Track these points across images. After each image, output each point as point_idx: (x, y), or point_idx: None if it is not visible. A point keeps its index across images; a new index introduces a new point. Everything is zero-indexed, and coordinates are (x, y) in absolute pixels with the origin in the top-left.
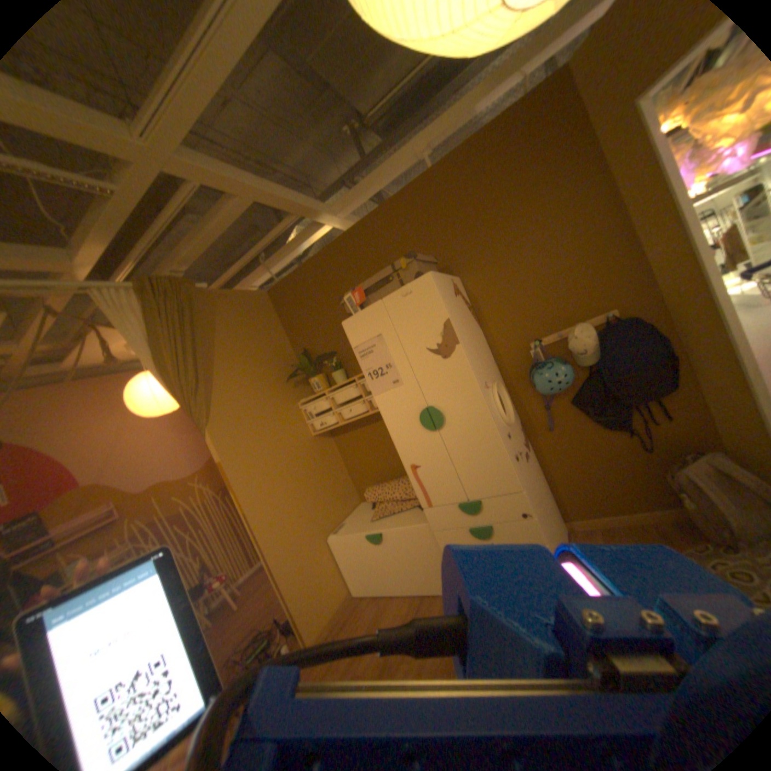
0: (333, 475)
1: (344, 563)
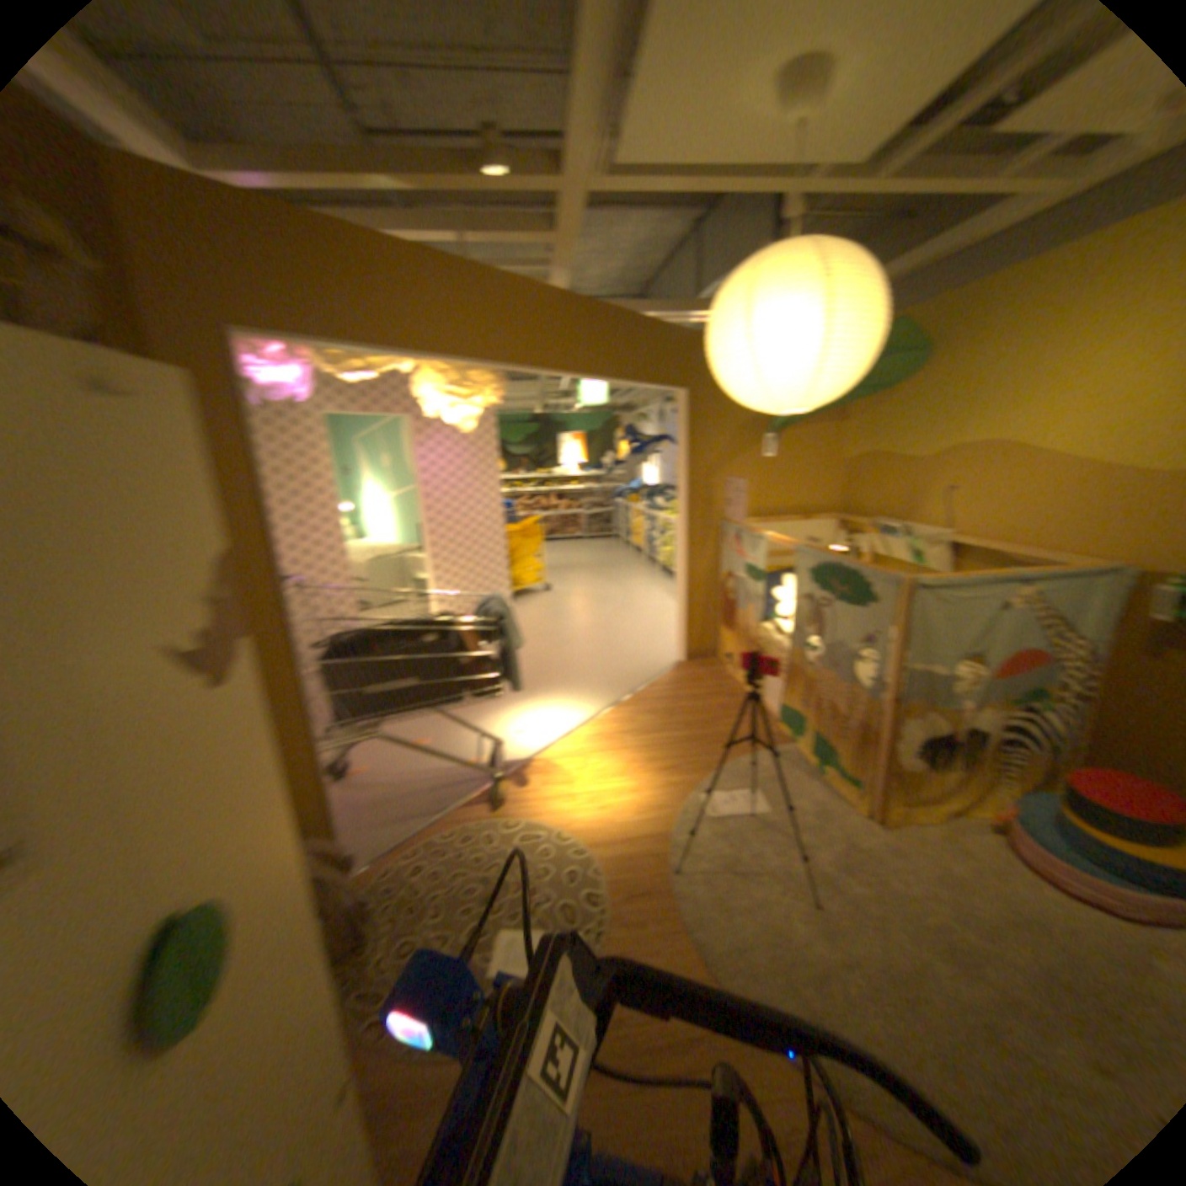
0: None
1: None
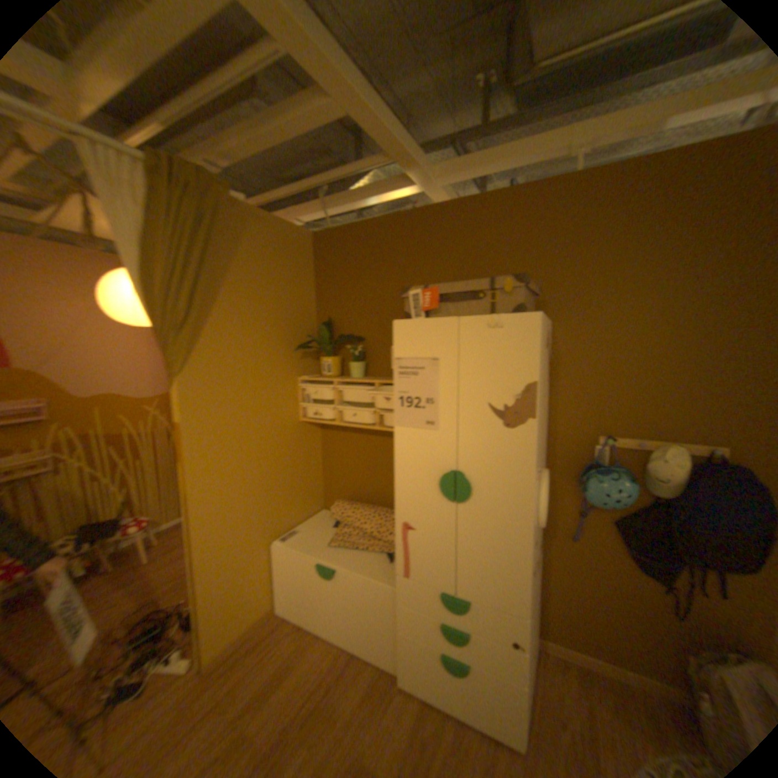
0: (306, 473)
1: (281, 579)
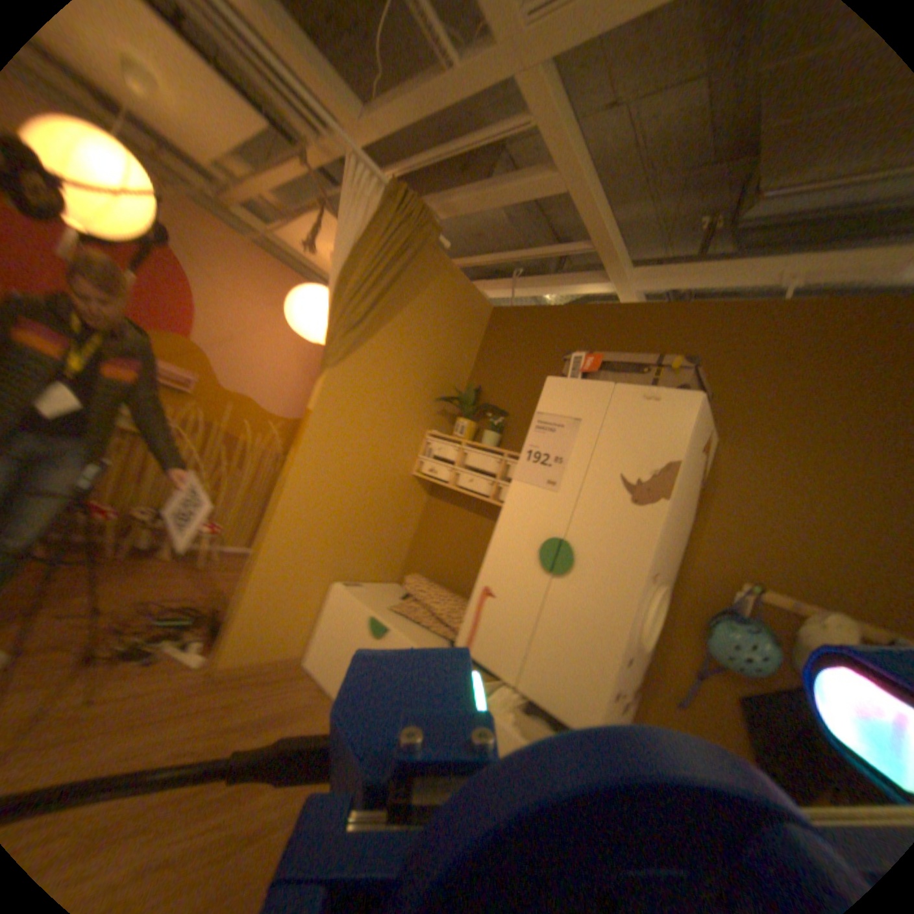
0: (396, 531)
1: (327, 625)
